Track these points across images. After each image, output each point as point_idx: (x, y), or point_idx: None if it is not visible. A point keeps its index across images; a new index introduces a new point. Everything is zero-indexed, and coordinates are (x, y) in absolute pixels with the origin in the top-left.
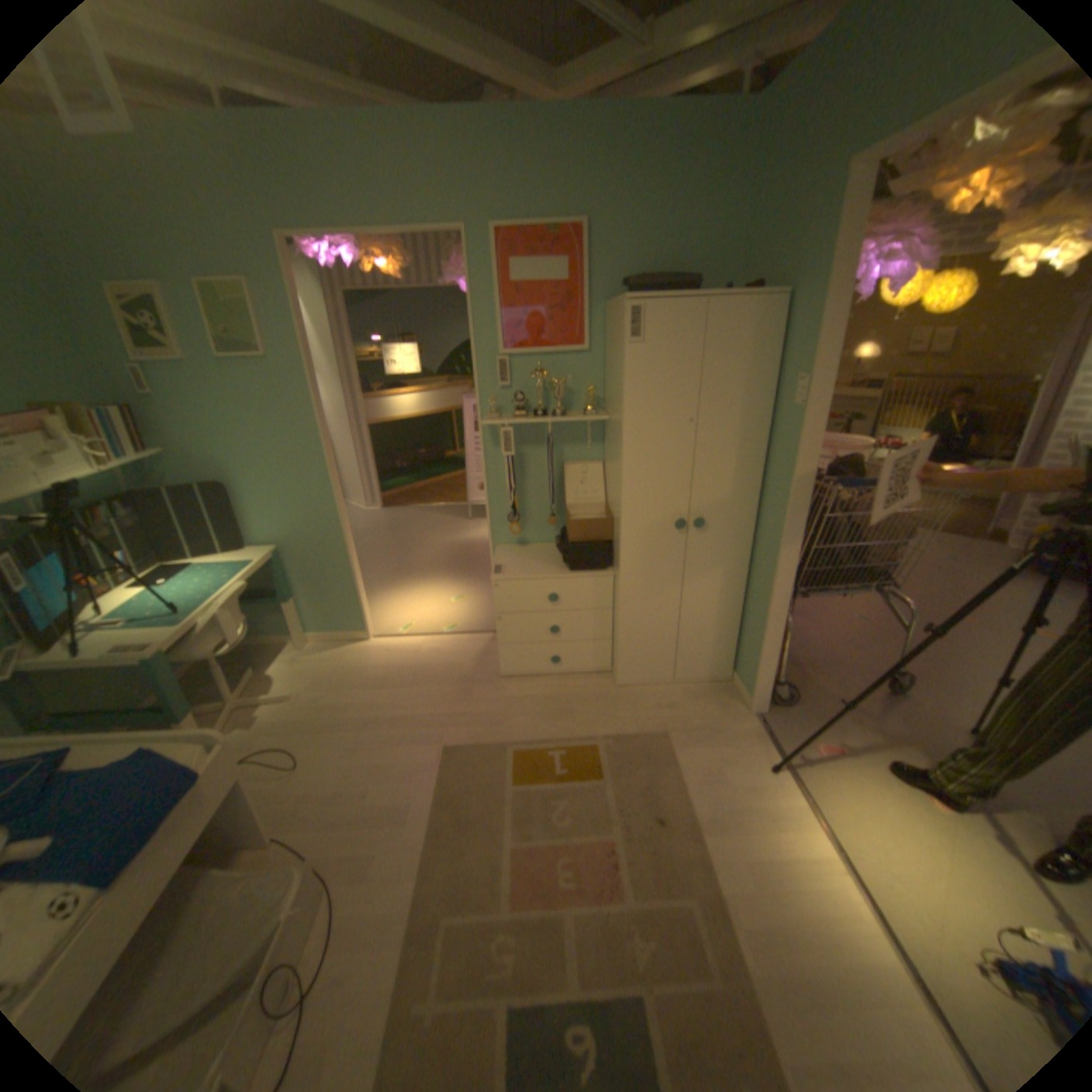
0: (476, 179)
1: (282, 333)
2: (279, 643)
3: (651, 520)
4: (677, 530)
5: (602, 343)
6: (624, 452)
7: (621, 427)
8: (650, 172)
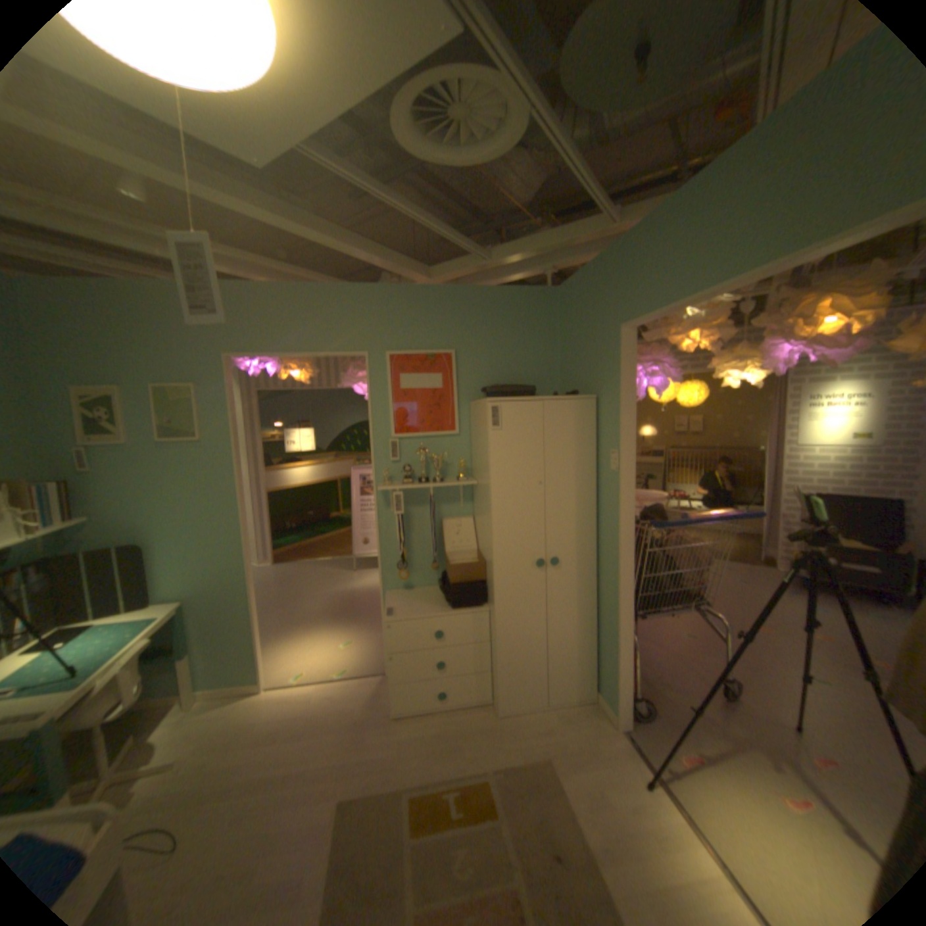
0: (377, 326)
1: (218, 424)
2: (166, 707)
3: (517, 561)
4: (538, 568)
5: (469, 430)
6: (493, 508)
7: (489, 489)
8: (495, 325)
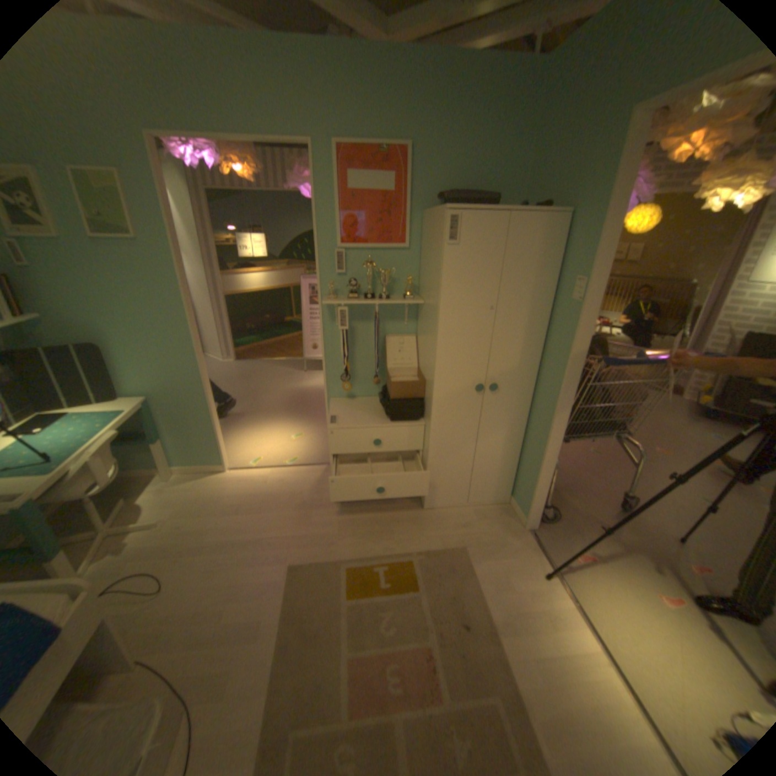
0: (322, 101)
1: (150, 218)
2: (148, 476)
3: (457, 384)
4: (476, 392)
5: (419, 243)
6: (439, 331)
7: (438, 311)
8: (462, 108)
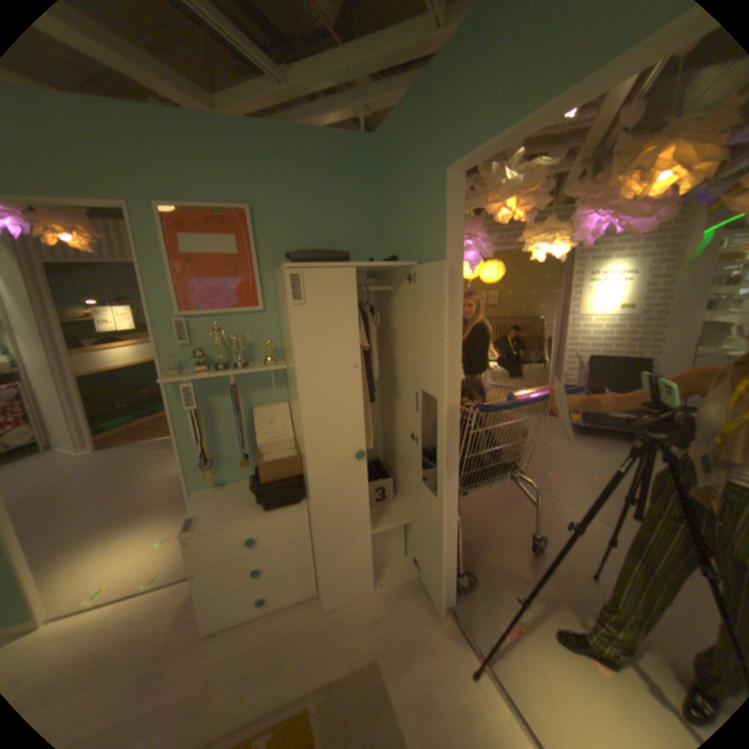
0: (136, 164)
1: None
2: None
3: (335, 455)
4: (358, 460)
5: (276, 305)
6: (302, 400)
7: (296, 377)
8: (299, 176)
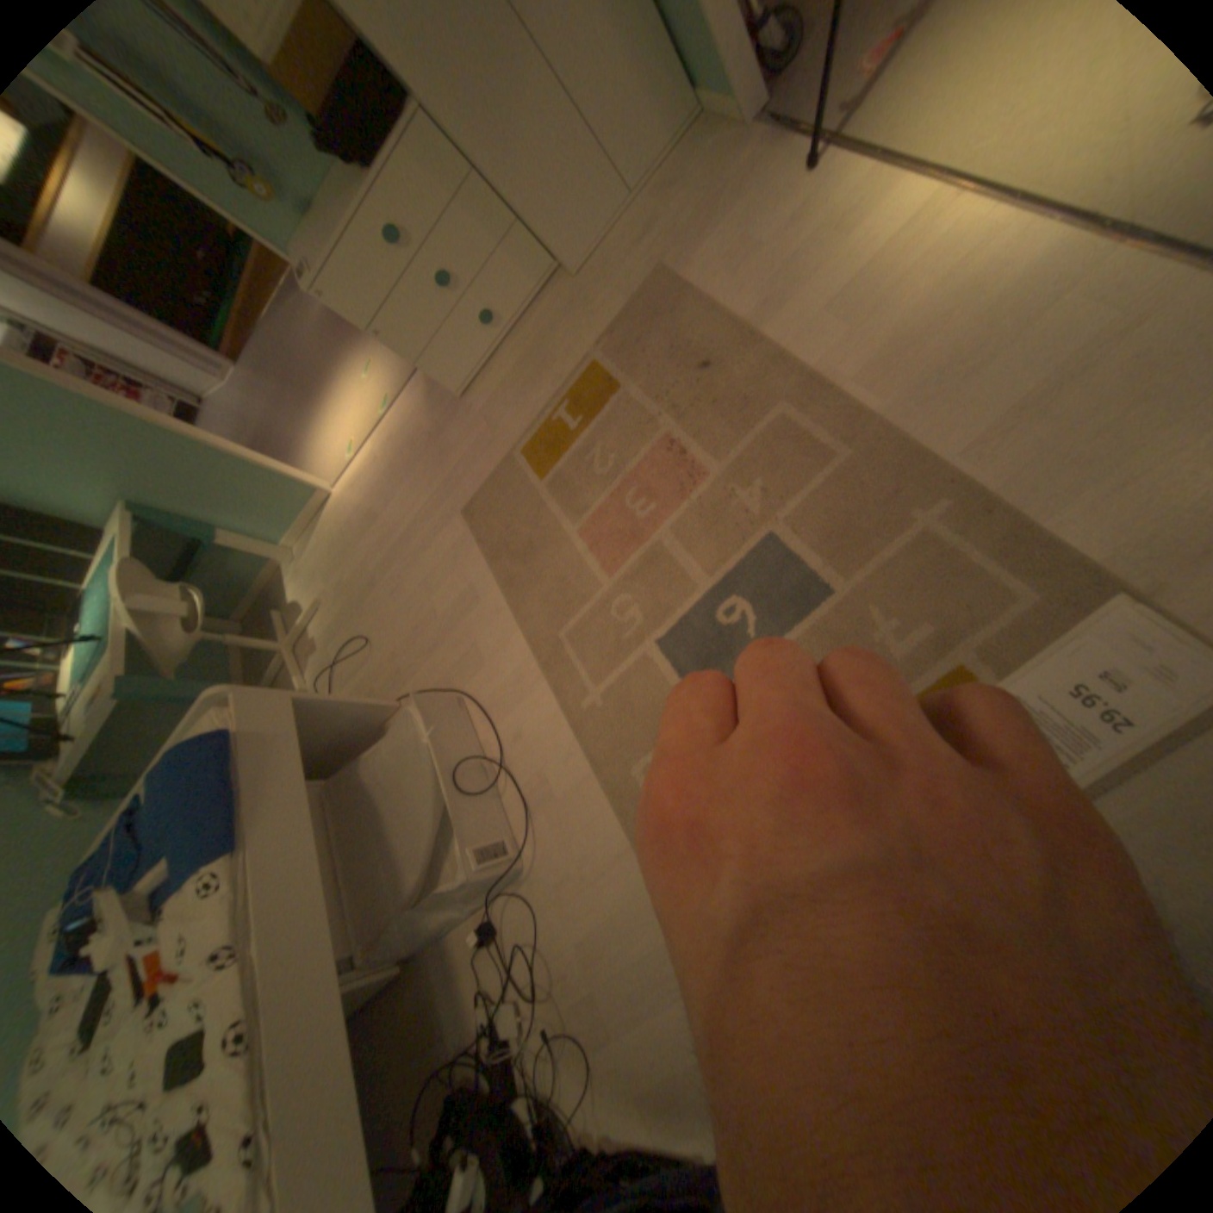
0: None
1: None
2: (272, 570)
3: None
4: None
5: None
6: None
7: None
8: None
